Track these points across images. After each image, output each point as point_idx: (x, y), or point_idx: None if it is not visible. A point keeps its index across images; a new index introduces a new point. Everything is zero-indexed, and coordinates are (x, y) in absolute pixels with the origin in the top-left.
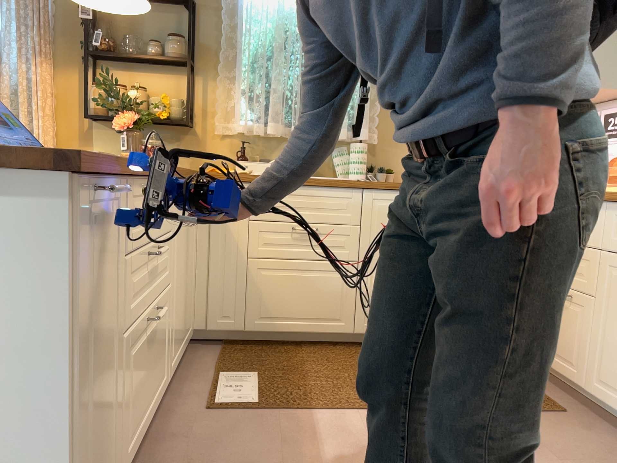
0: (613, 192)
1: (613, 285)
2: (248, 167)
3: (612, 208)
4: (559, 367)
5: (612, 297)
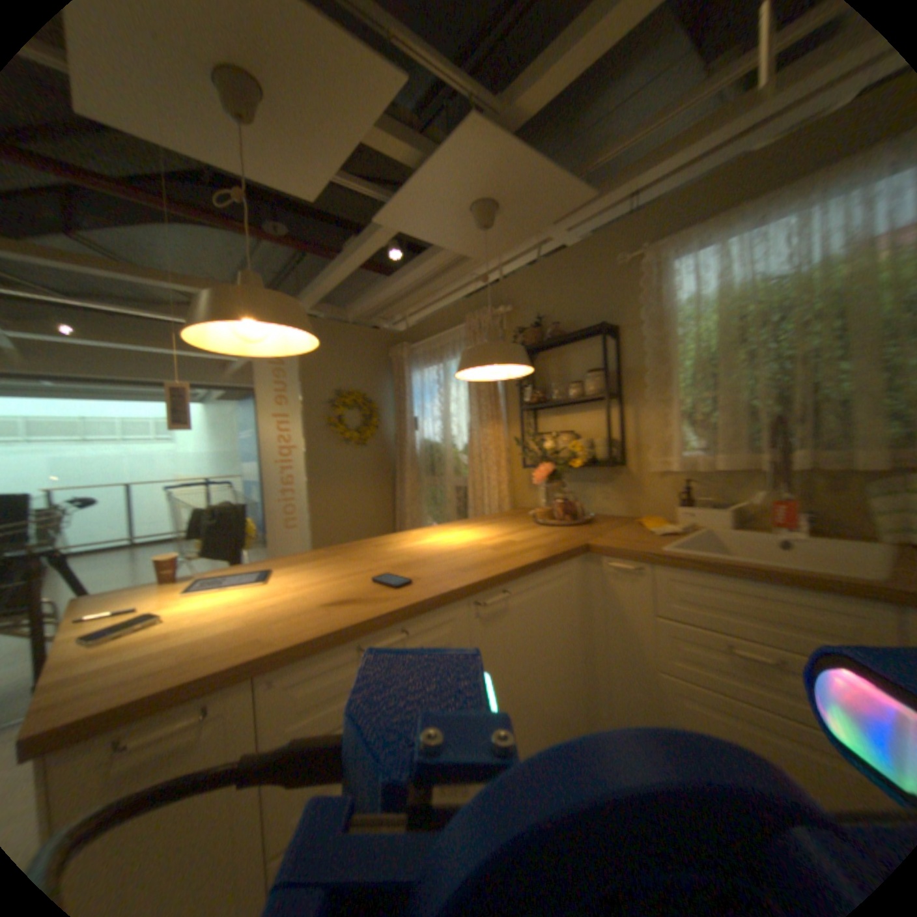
0: None
1: None
2: (697, 517)
3: None
4: None
5: None
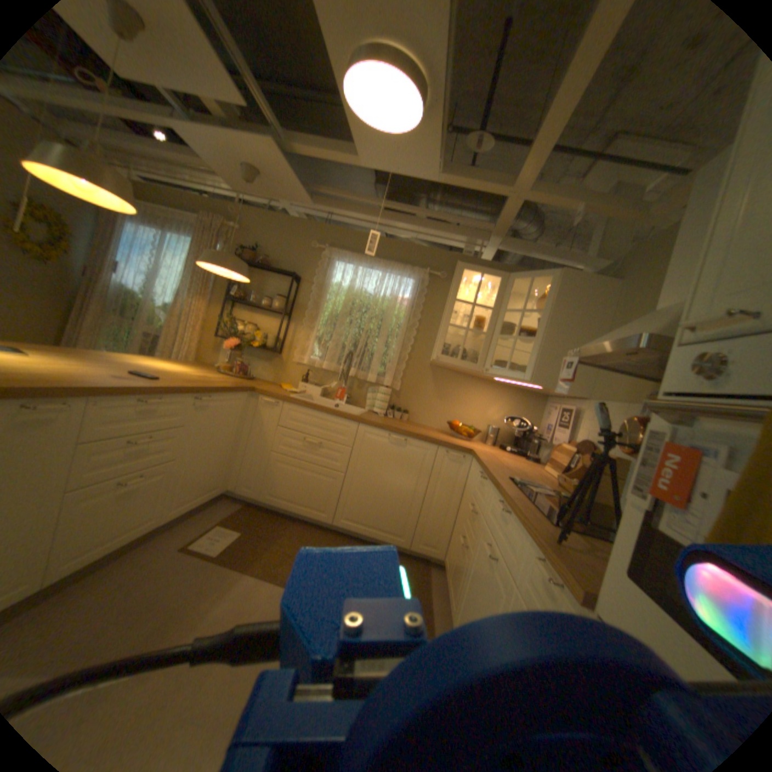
0: (502, 476)
1: (480, 550)
2: (305, 389)
3: (493, 489)
4: (451, 602)
5: (477, 559)
